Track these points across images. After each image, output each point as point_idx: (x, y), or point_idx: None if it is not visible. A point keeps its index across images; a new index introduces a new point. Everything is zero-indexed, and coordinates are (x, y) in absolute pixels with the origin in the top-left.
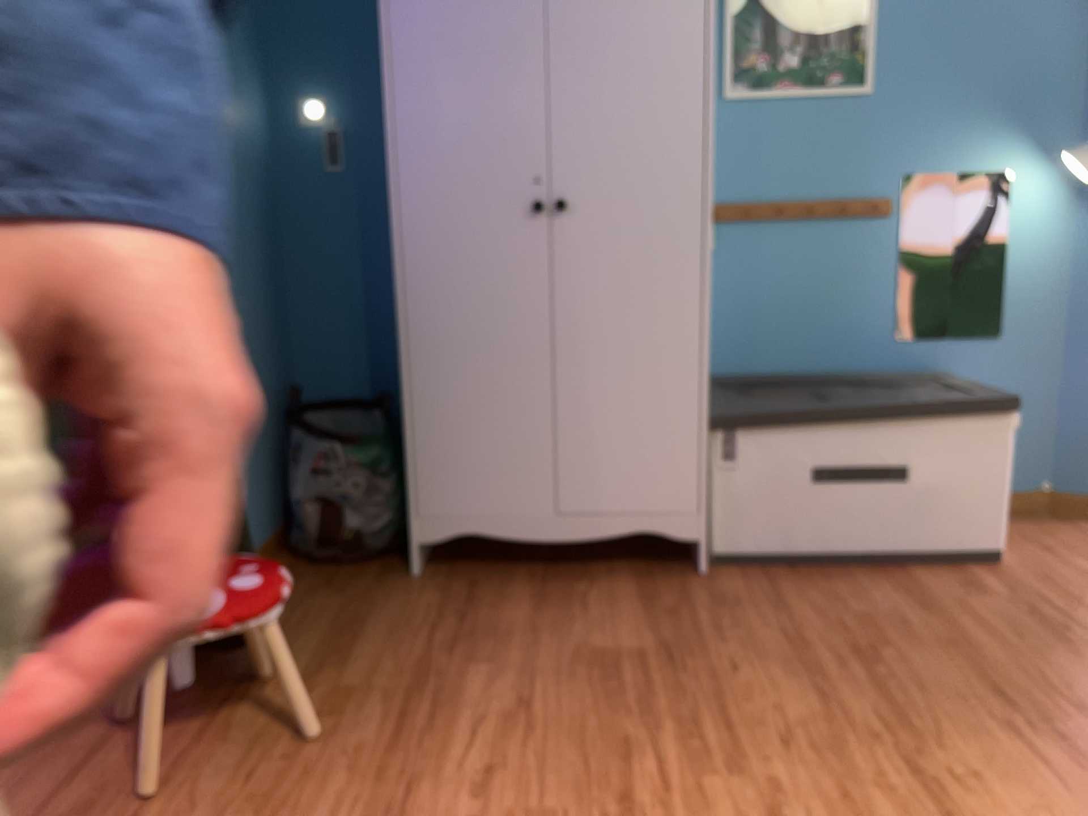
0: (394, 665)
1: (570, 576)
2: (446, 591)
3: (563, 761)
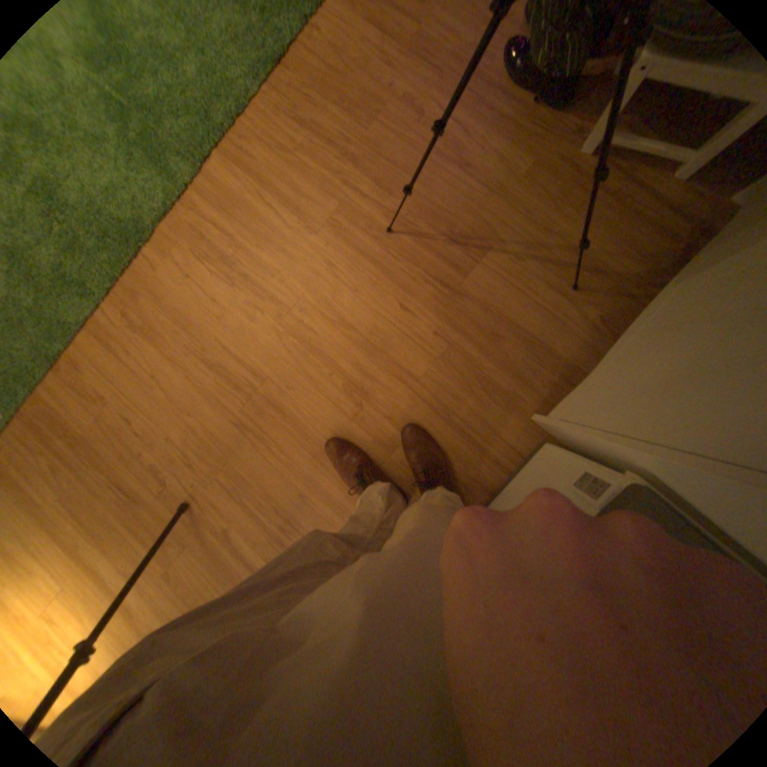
0: (571, 124)
1: (617, 329)
2: (671, 218)
3: (399, 161)
